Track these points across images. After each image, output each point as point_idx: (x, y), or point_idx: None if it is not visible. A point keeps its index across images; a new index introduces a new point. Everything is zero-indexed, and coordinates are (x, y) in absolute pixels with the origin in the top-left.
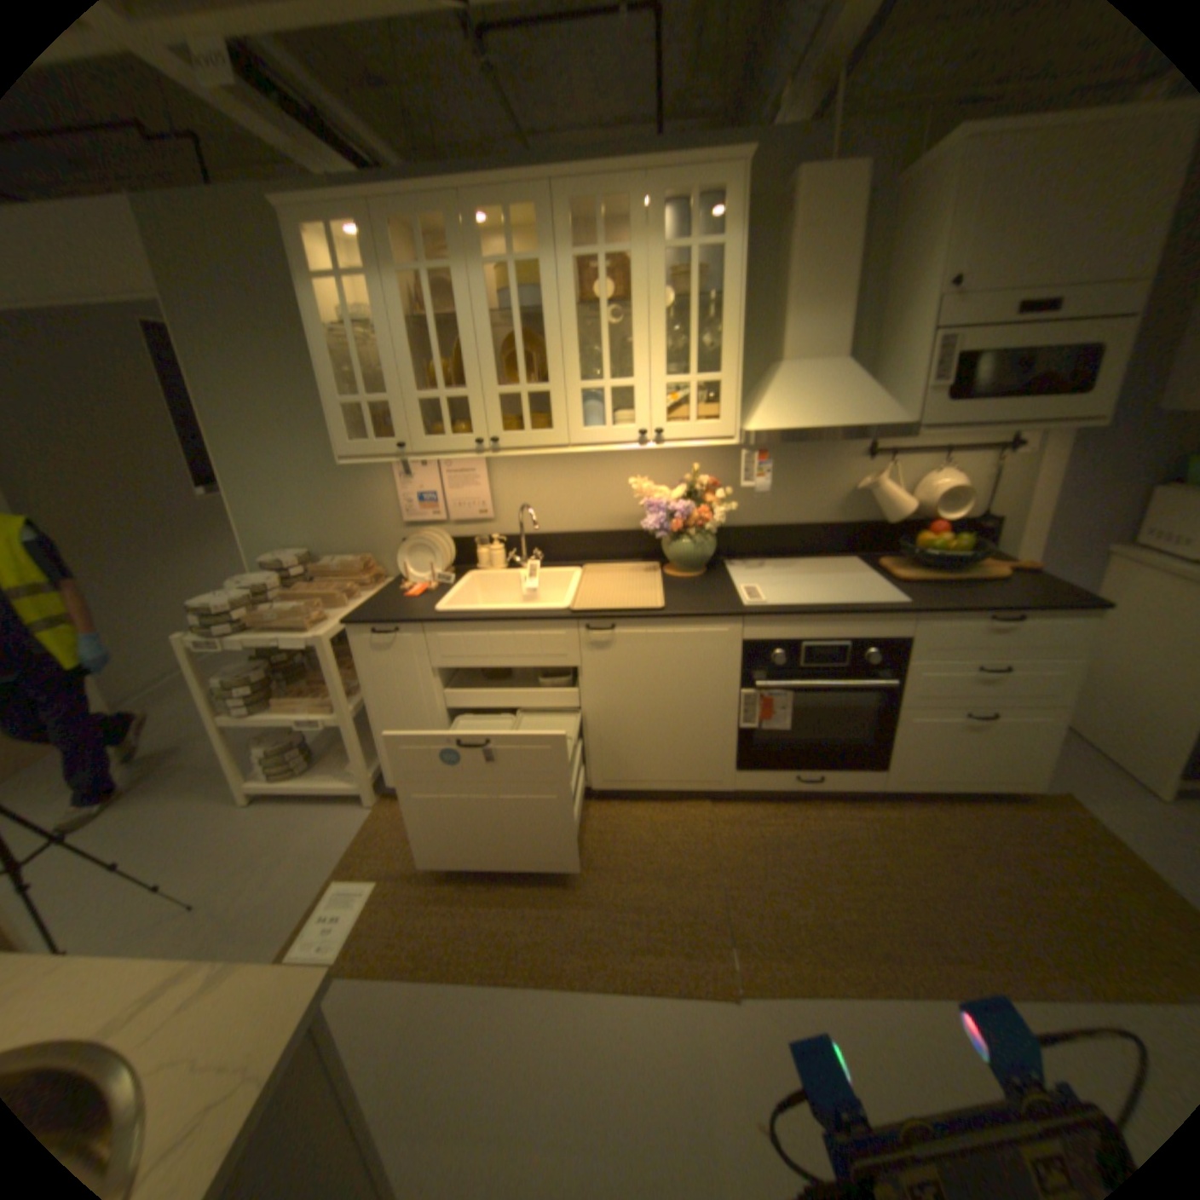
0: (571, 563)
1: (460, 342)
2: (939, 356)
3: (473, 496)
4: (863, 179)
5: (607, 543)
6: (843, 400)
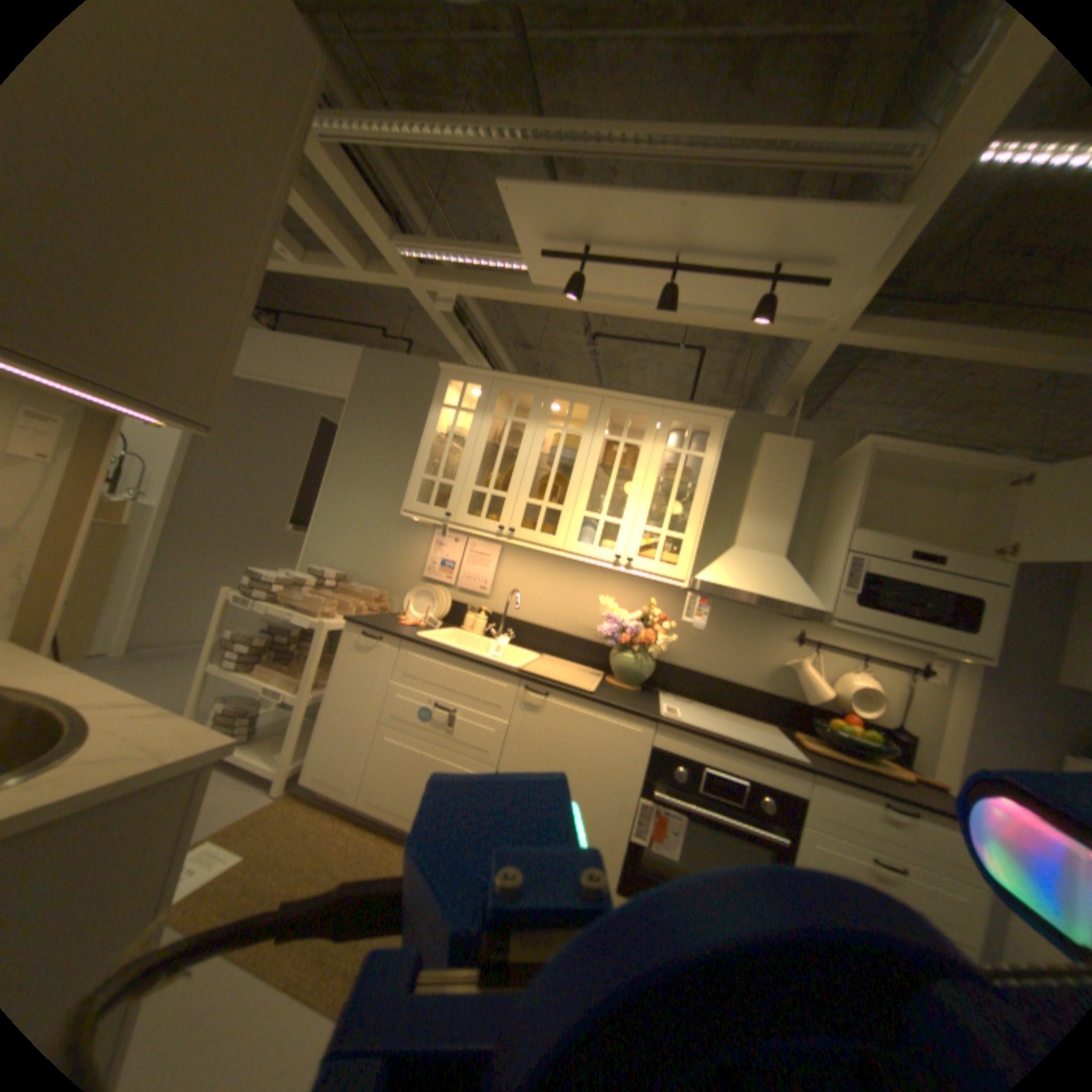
0: (533, 650)
1: (514, 464)
2: (848, 569)
3: (480, 573)
4: (804, 451)
5: (567, 643)
6: (772, 580)
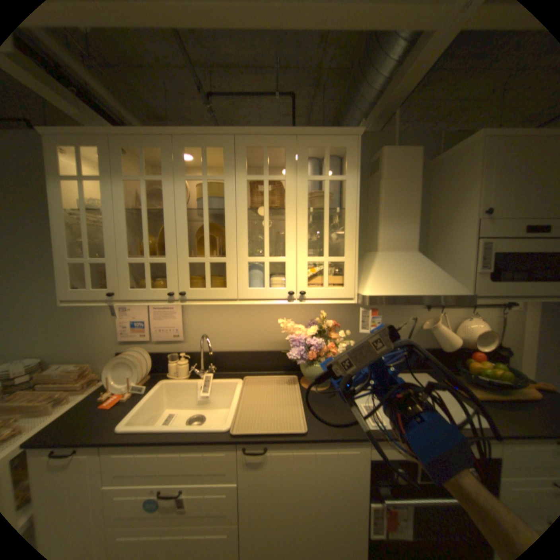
0: (235, 372)
1: (164, 226)
2: (482, 253)
3: (169, 324)
4: (419, 156)
5: (260, 358)
6: (422, 277)
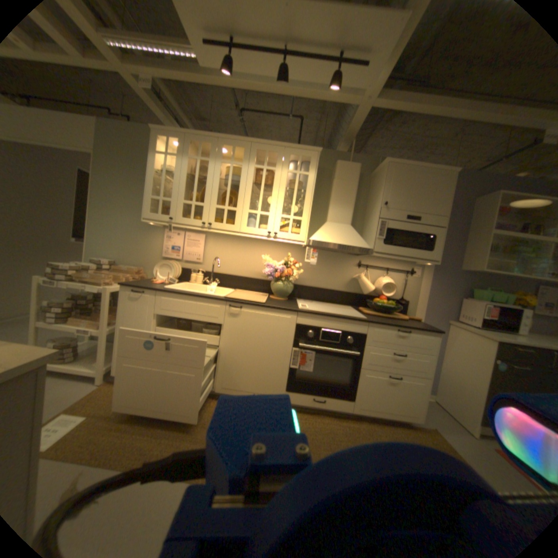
0: (230, 287)
1: (205, 186)
2: (379, 227)
3: (195, 250)
4: (357, 169)
5: (247, 281)
6: (345, 236)
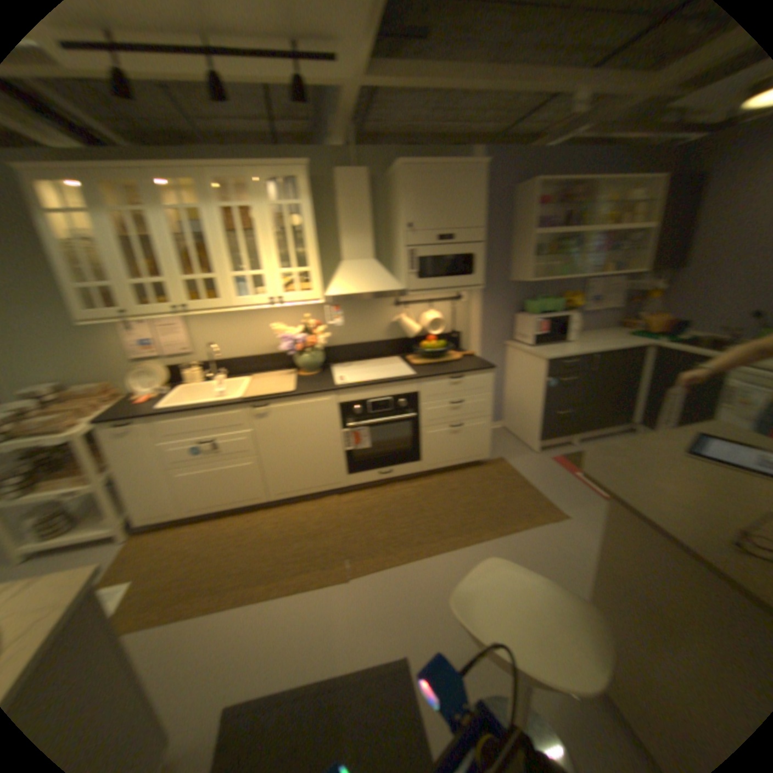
0: (240, 376)
1: (149, 252)
2: (406, 260)
3: (171, 341)
4: (361, 178)
5: (261, 362)
6: (368, 280)
